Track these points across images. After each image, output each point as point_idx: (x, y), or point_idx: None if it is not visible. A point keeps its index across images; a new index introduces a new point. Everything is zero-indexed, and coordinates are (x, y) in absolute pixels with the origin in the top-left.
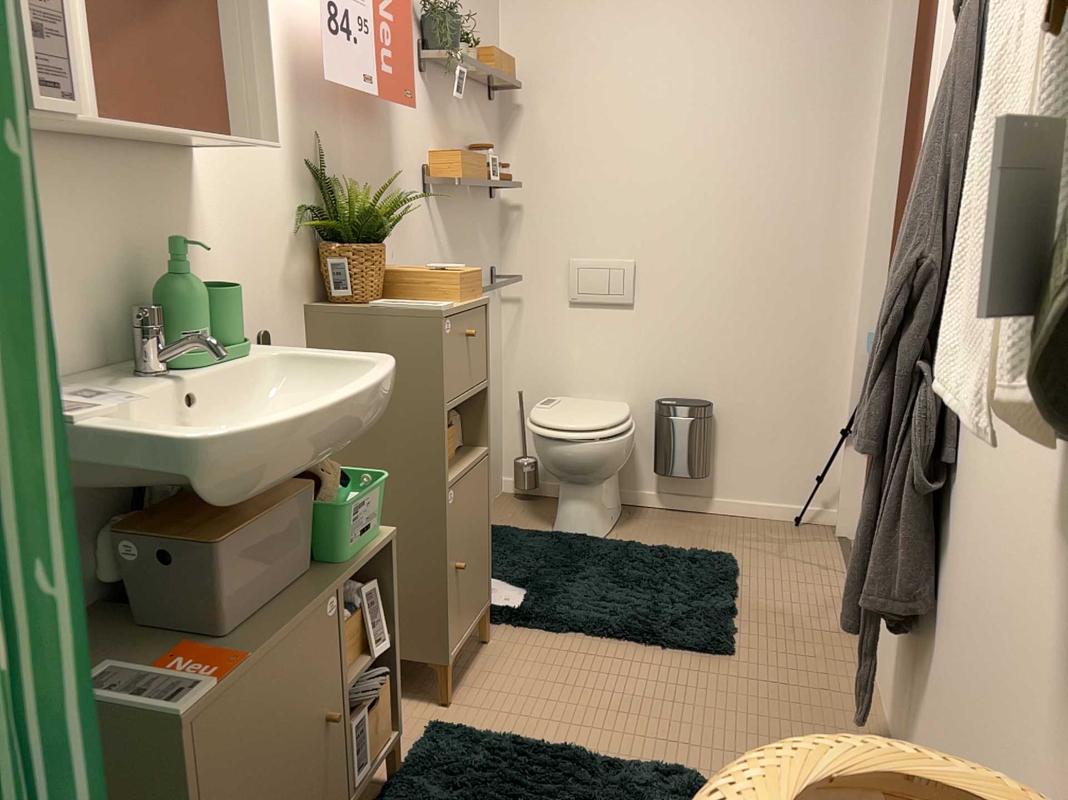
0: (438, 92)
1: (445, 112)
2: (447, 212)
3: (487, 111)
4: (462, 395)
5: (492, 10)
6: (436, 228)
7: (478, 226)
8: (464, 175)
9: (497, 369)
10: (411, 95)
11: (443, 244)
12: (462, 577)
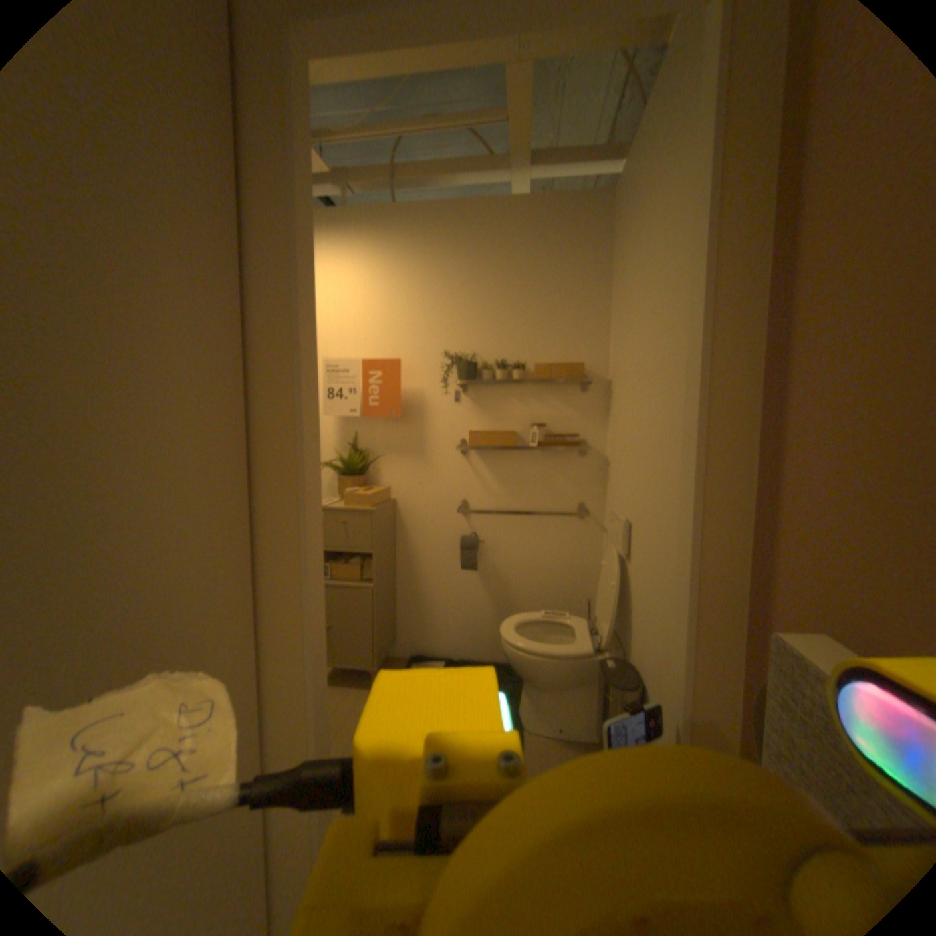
0: (487, 395)
1: (496, 405)
2: (495, 461)
3: (577, 394)
4: (337, 547)
5: (595, 324)
6: (478, 470)
7: (551, 472)
8: (472, 442)
9: (588, 576)
10: (395, 408)
11: (487, 480)
12: (334, 632)
